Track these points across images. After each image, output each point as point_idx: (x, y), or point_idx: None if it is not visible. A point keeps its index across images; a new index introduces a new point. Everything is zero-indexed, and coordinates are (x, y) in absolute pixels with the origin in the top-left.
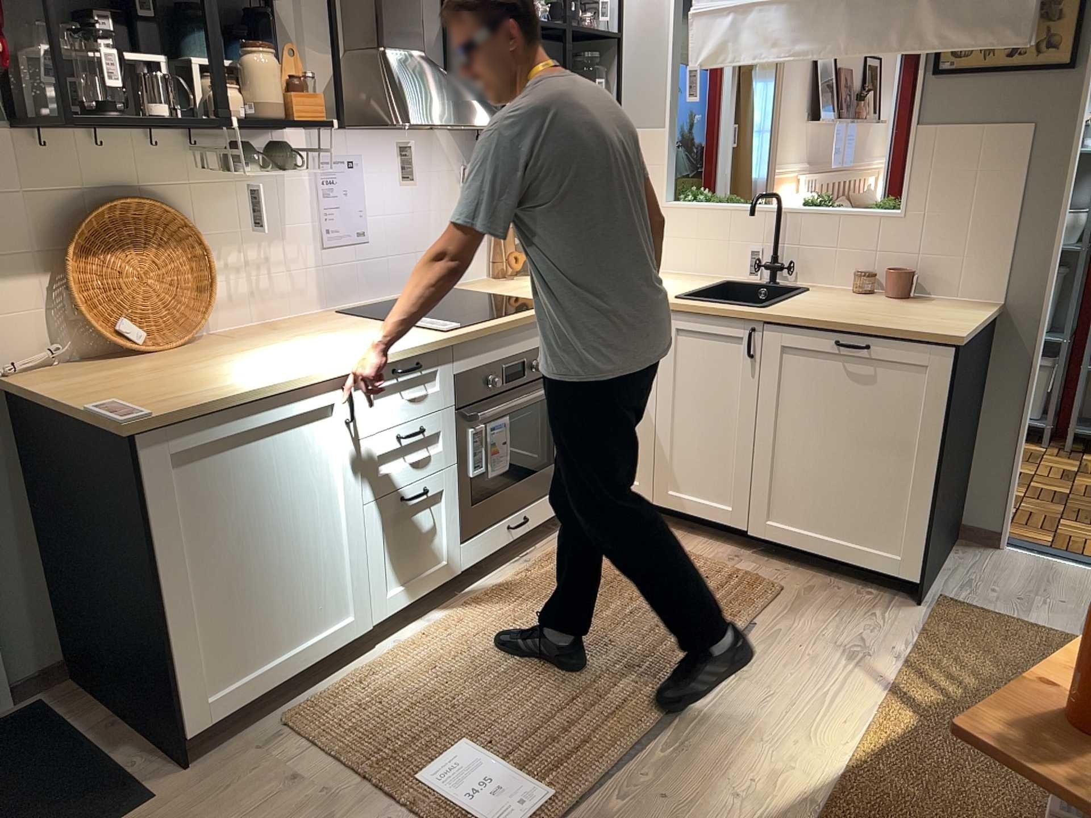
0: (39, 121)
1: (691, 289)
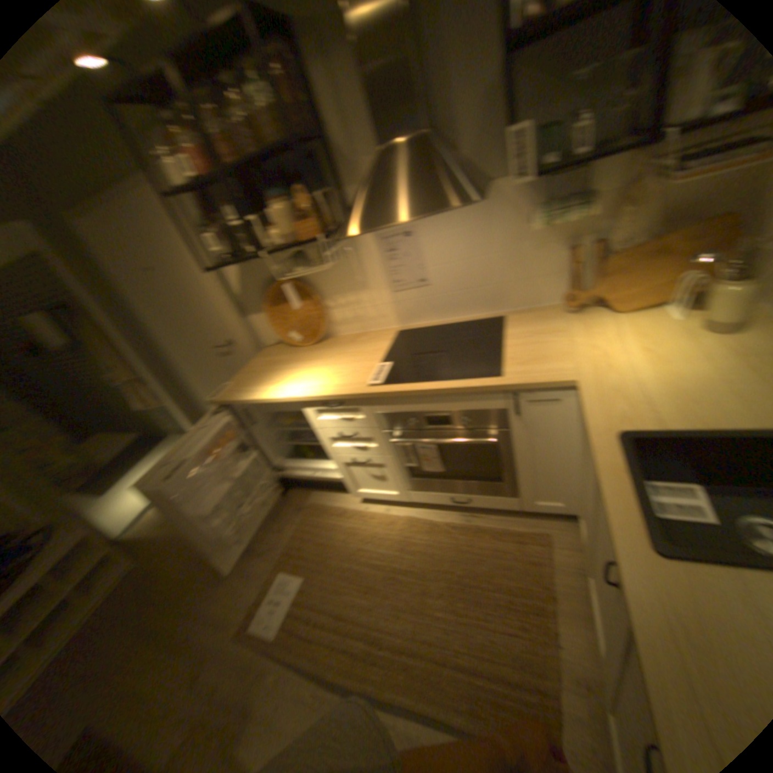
0: (236, 253)
1: (701, 423)
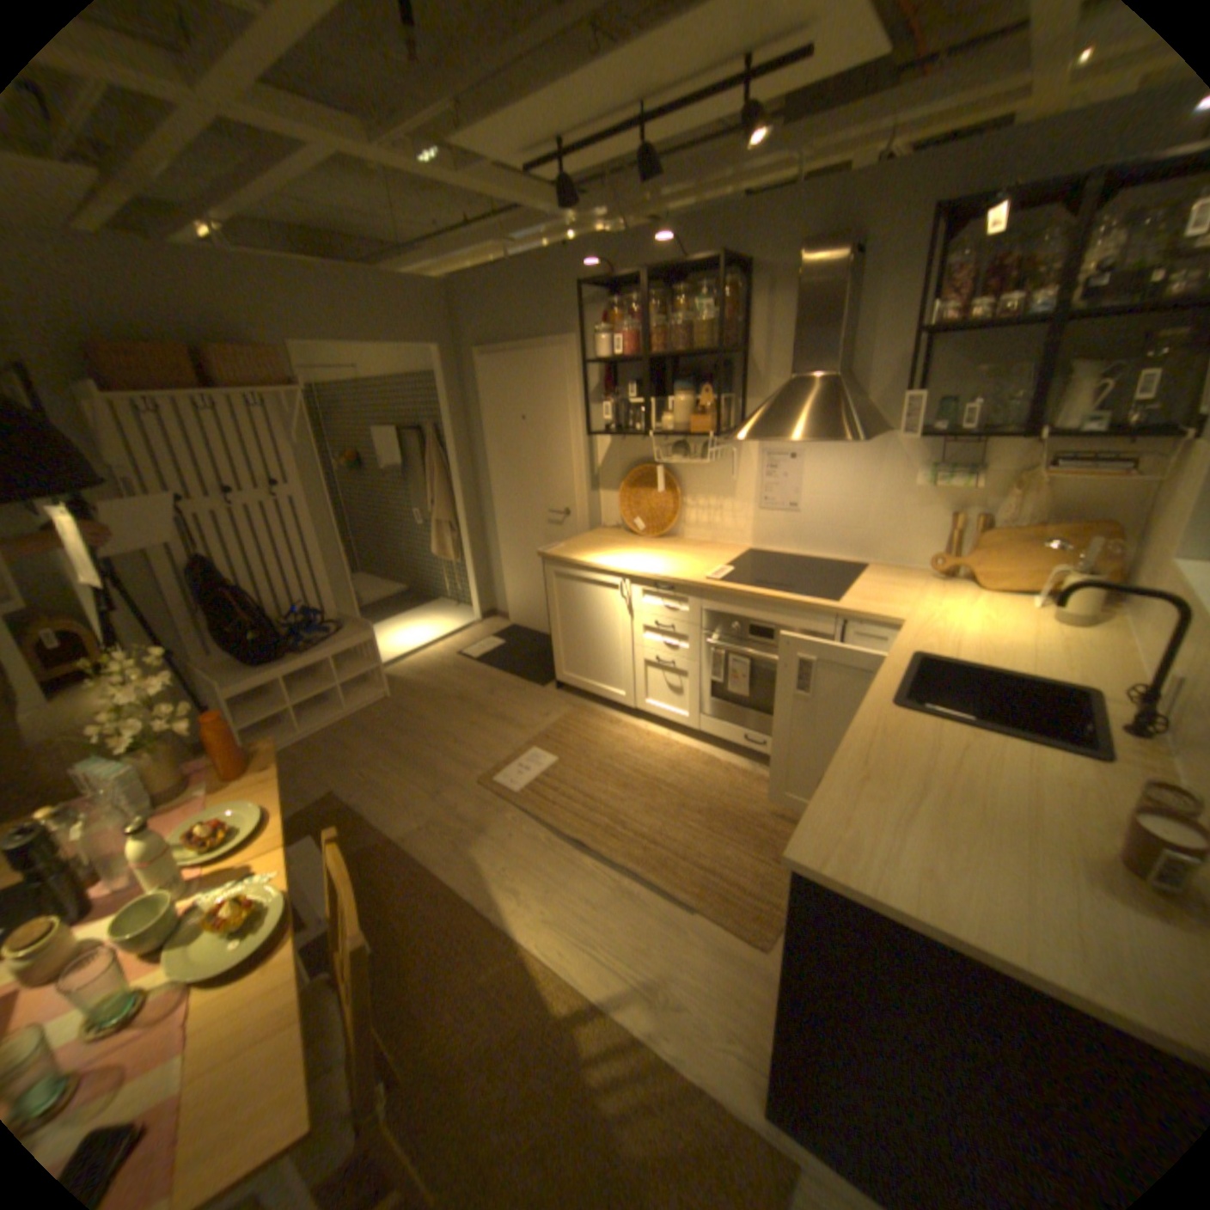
0: (622, 428)
1: (989, 665)
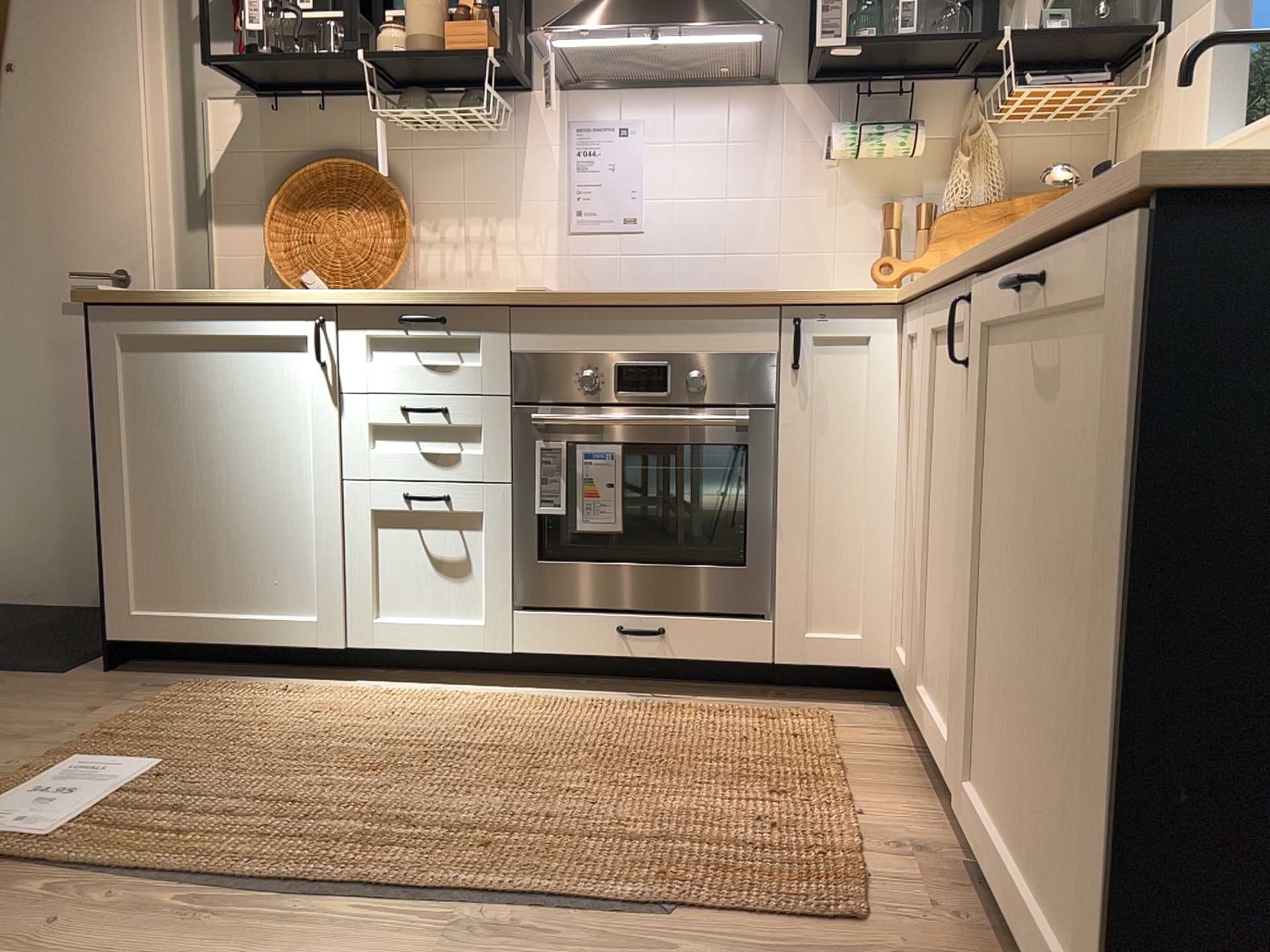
0: (275, 89)
1: None
